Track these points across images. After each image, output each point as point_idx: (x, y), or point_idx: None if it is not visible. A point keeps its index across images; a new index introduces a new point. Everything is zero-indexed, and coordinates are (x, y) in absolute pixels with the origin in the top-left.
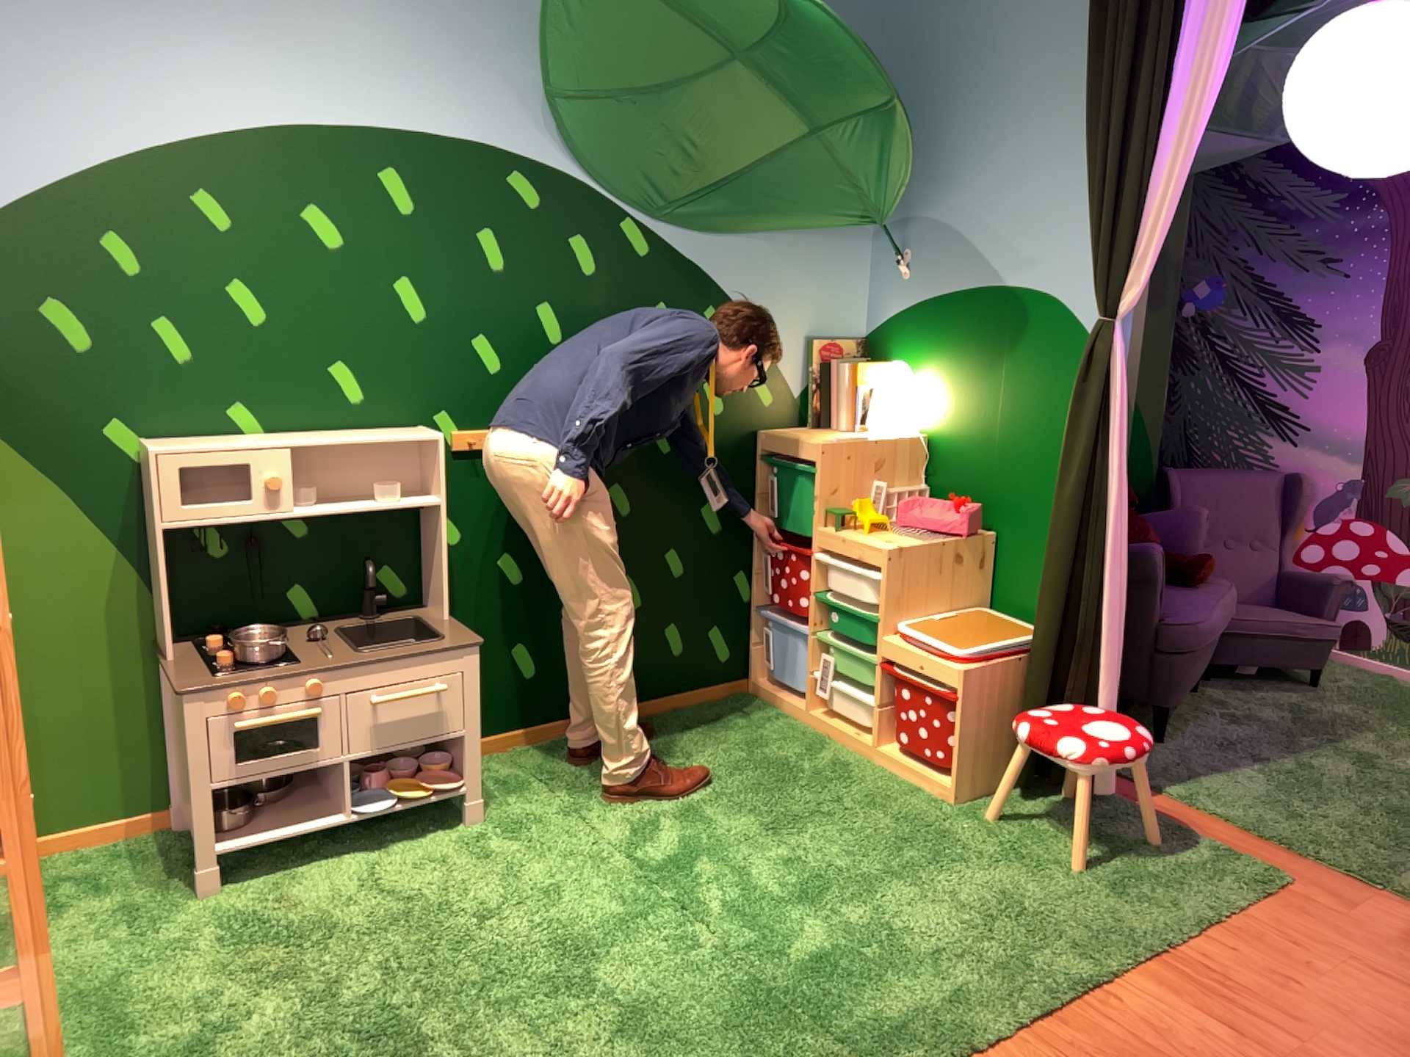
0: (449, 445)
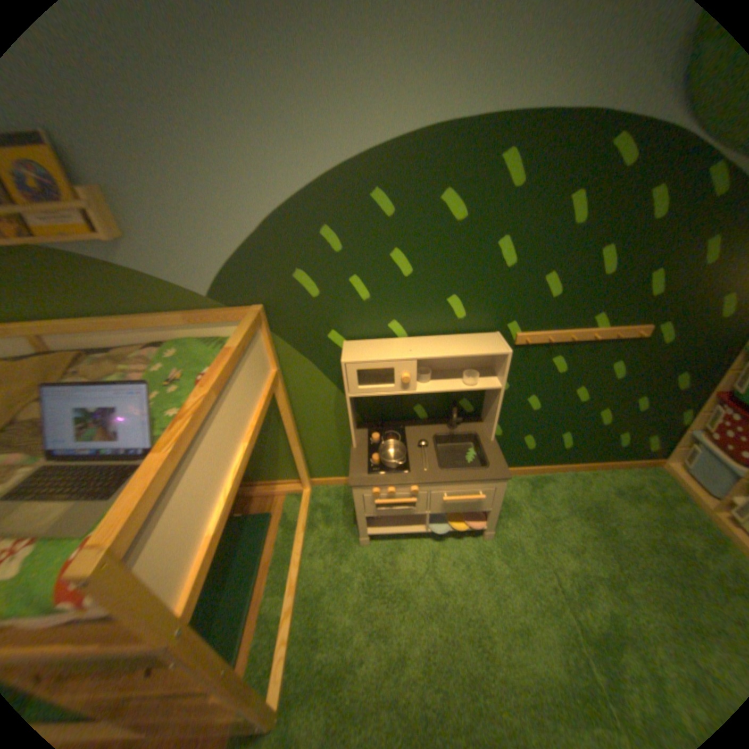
0: (513, 342)
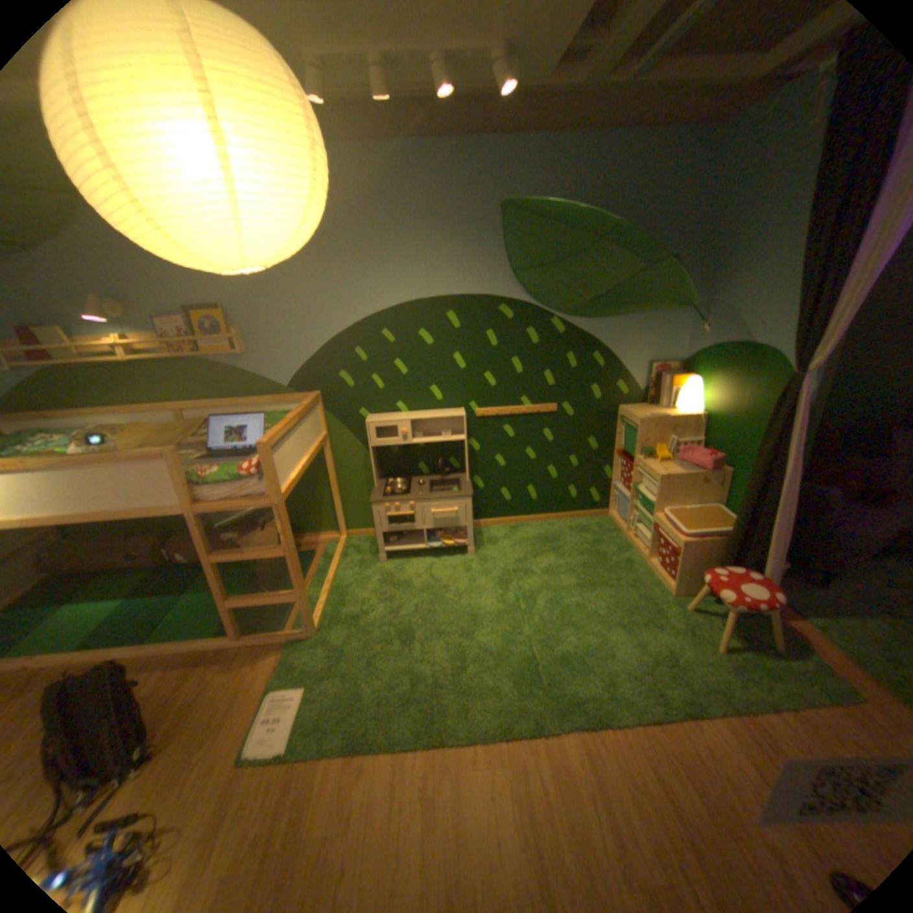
0: (474, 415)
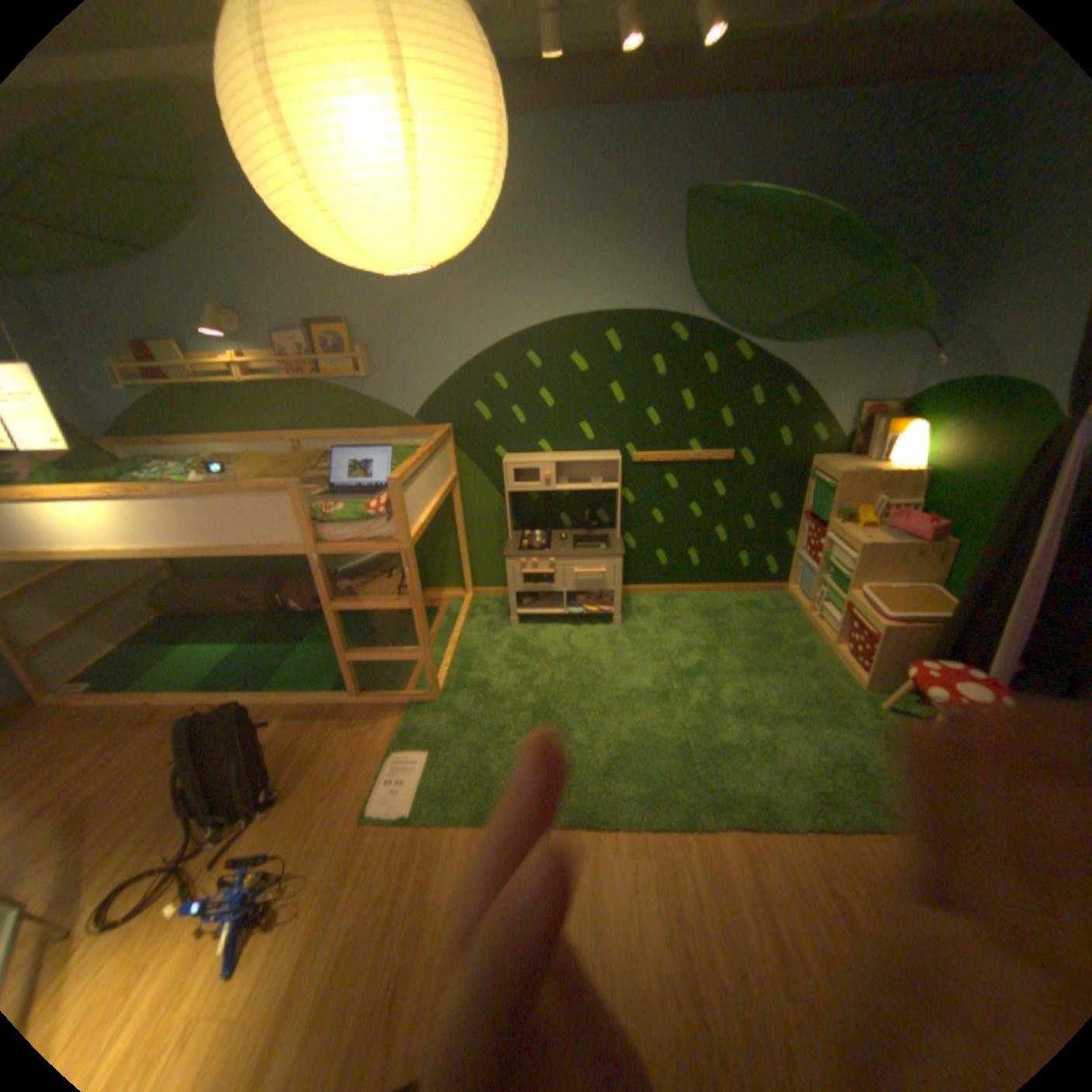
0: (630, 460)
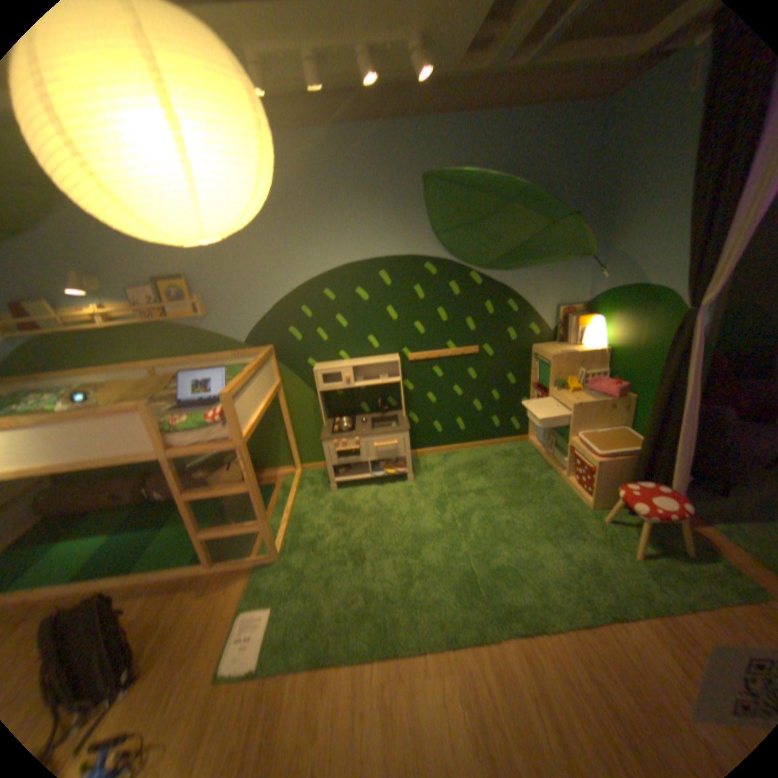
0: (407, 360)
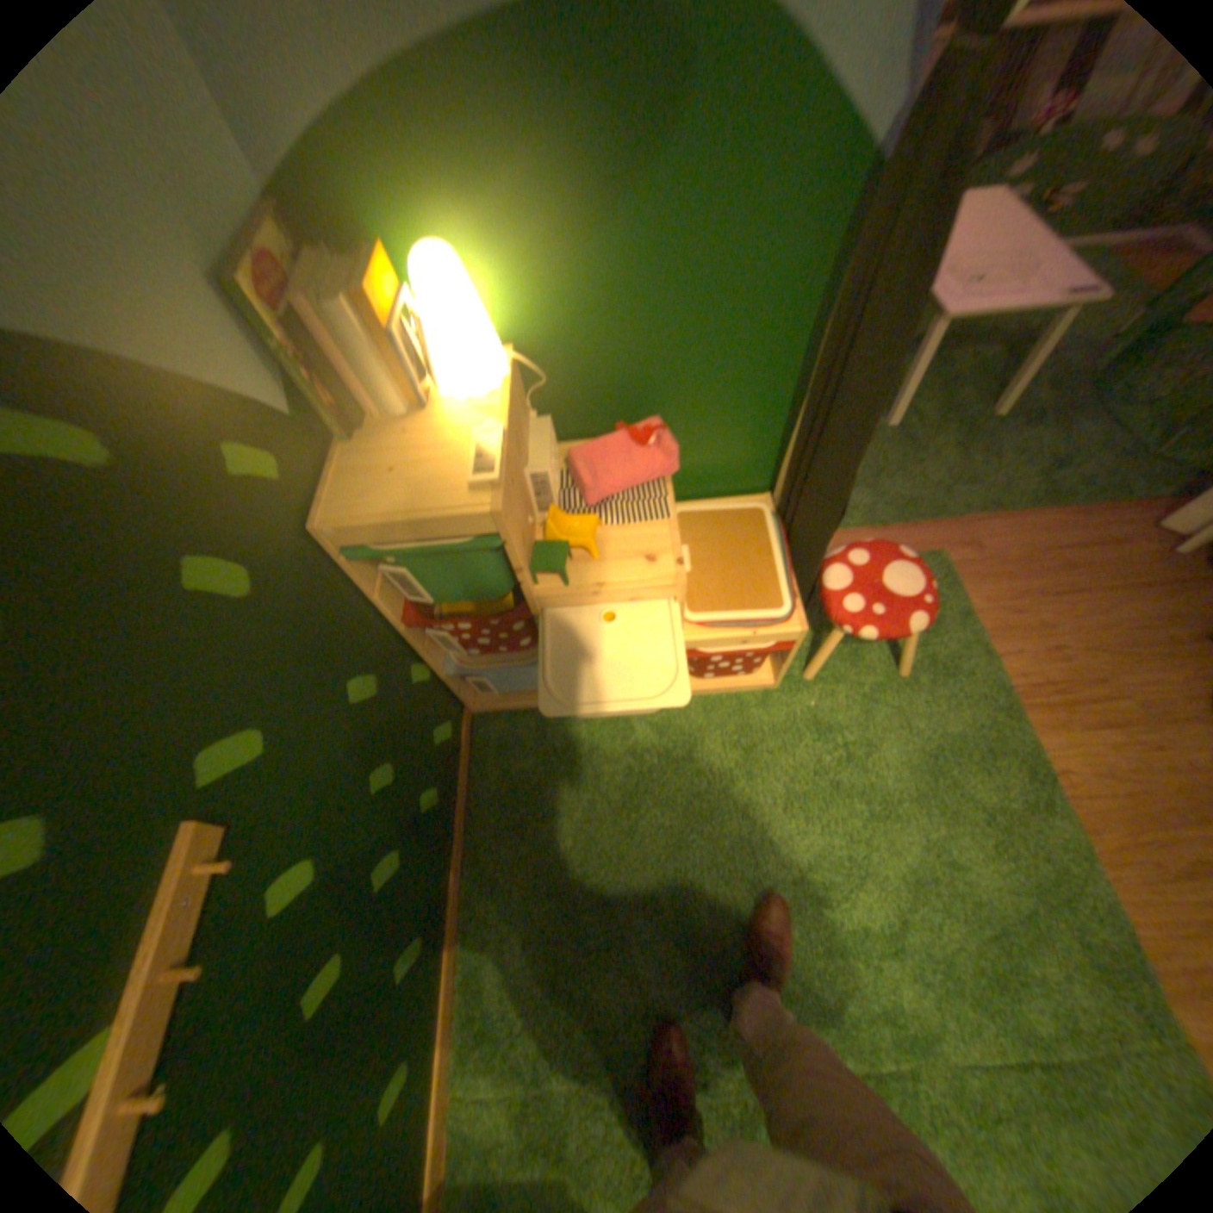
0: None
